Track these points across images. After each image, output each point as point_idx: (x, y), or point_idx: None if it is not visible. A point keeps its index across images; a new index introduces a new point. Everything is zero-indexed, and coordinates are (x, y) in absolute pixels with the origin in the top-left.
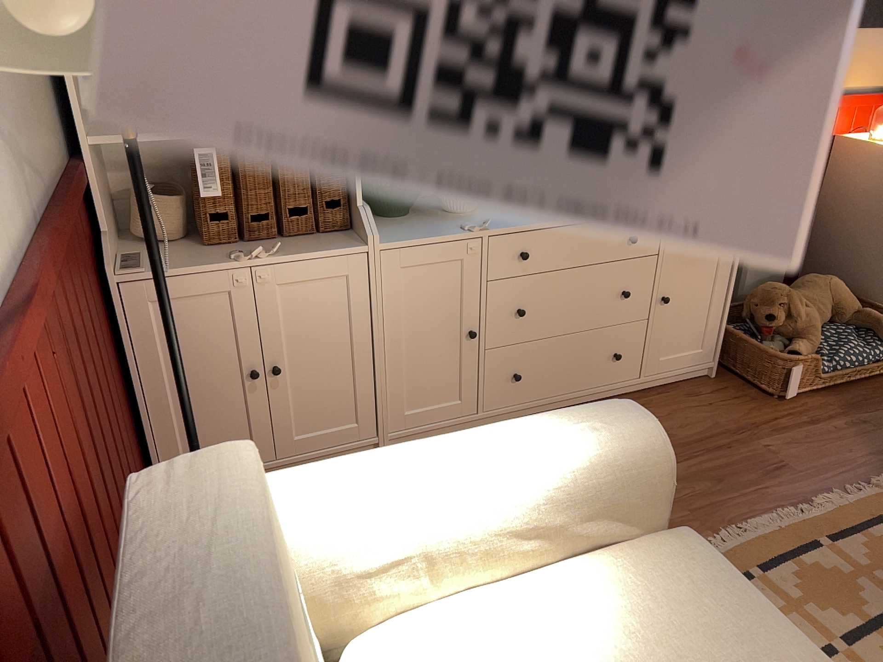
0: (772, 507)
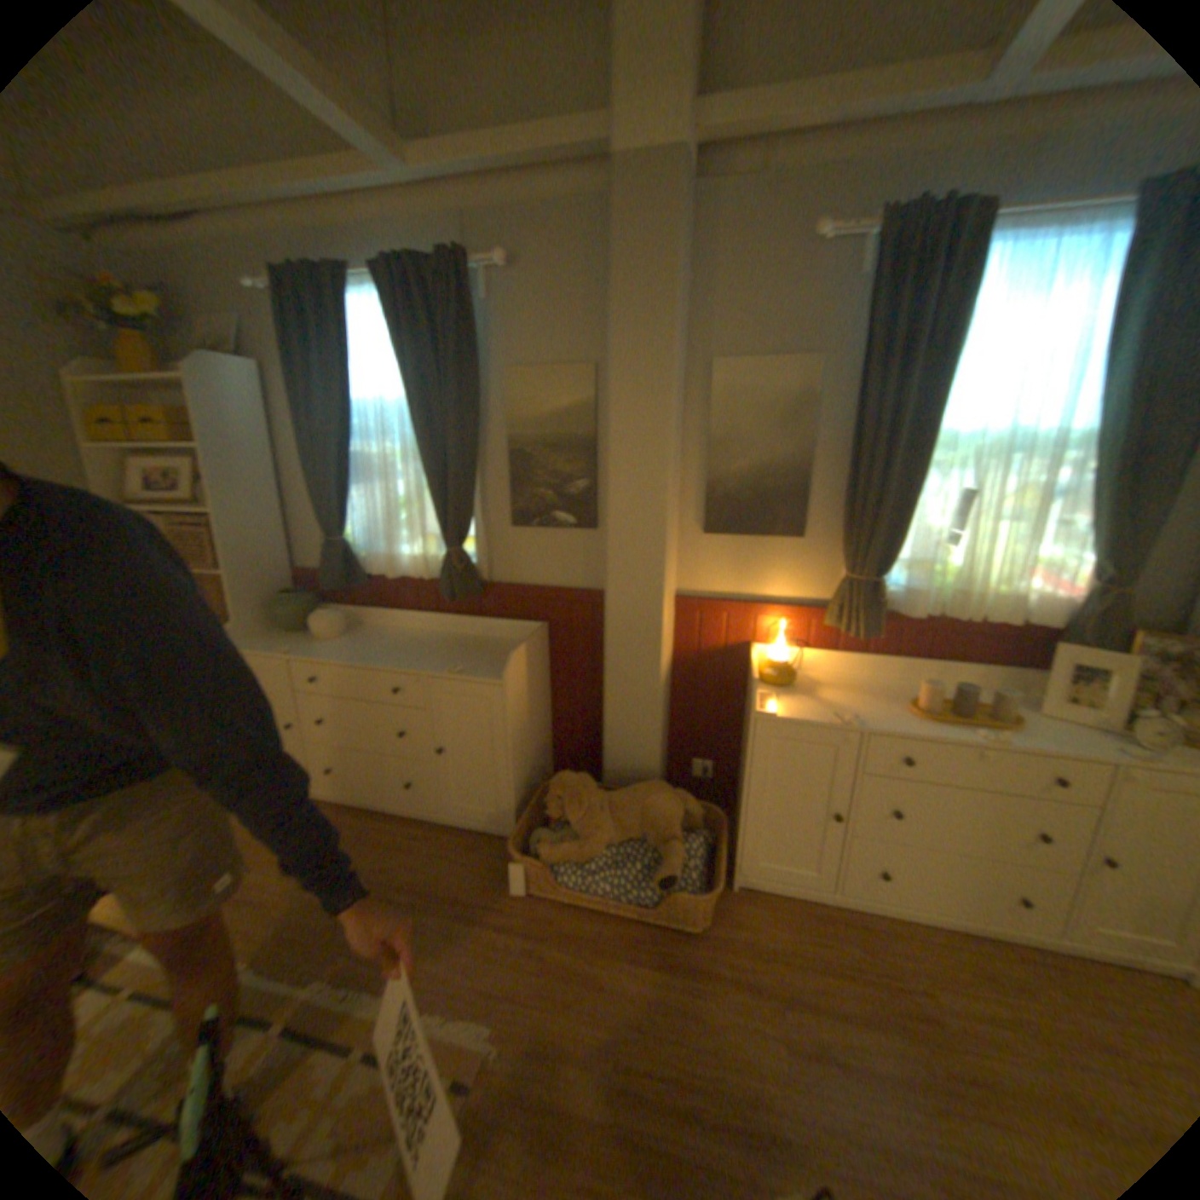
0: (320, 975)
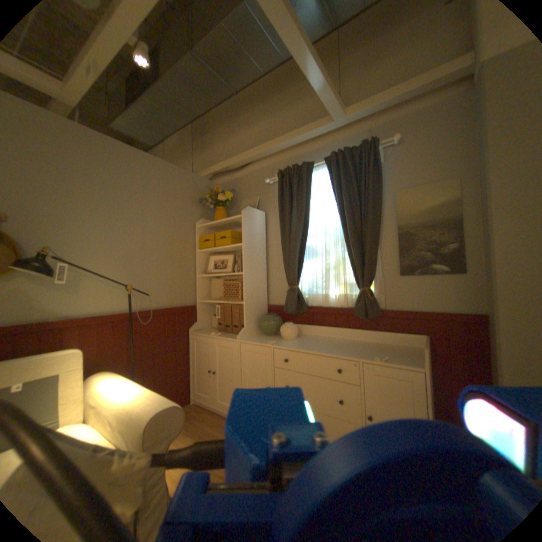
0: None
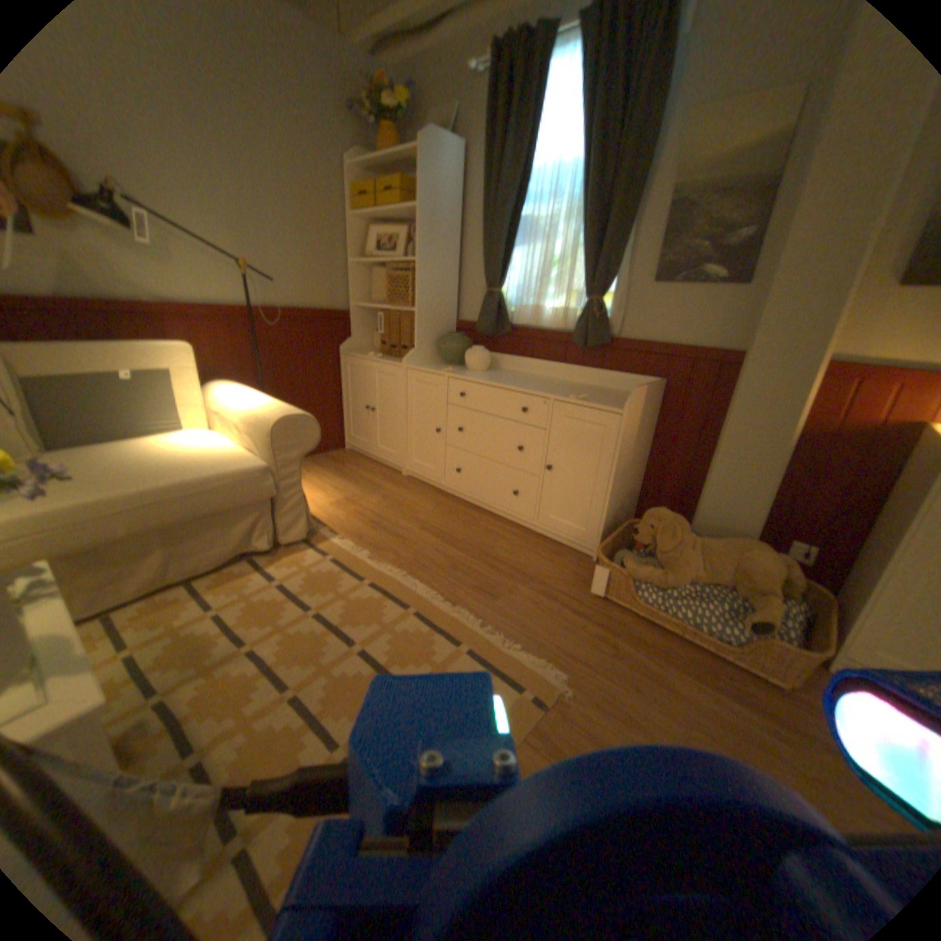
0: (441, 591)
